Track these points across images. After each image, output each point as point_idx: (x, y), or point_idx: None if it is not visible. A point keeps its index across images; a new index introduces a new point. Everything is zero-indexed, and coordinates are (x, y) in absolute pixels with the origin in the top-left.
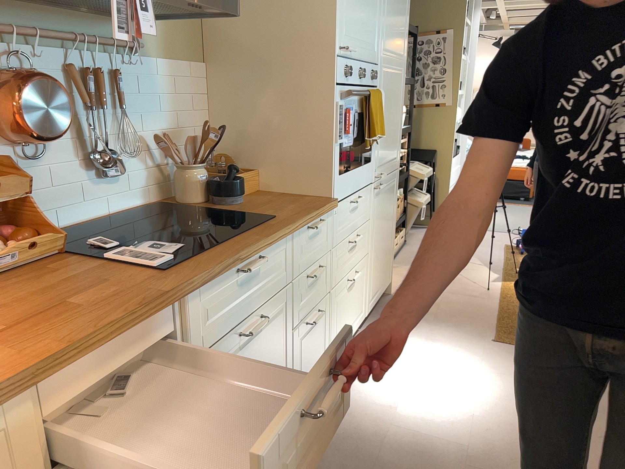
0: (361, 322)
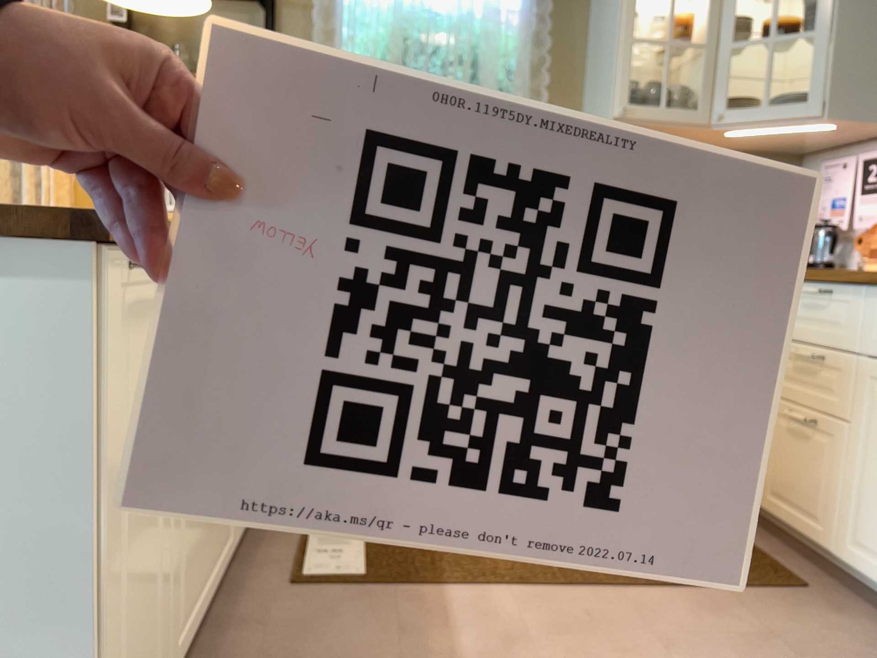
0: None
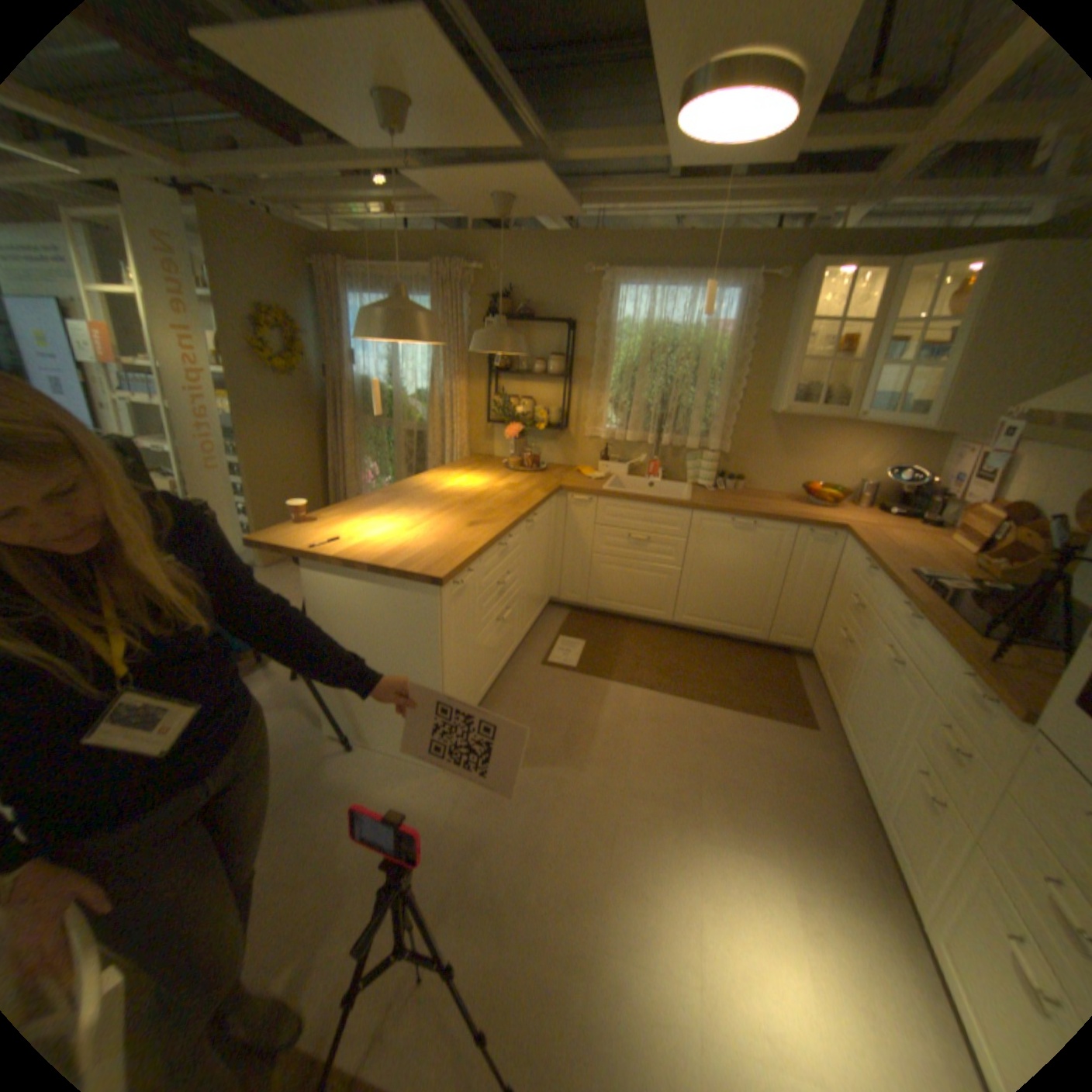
0: None
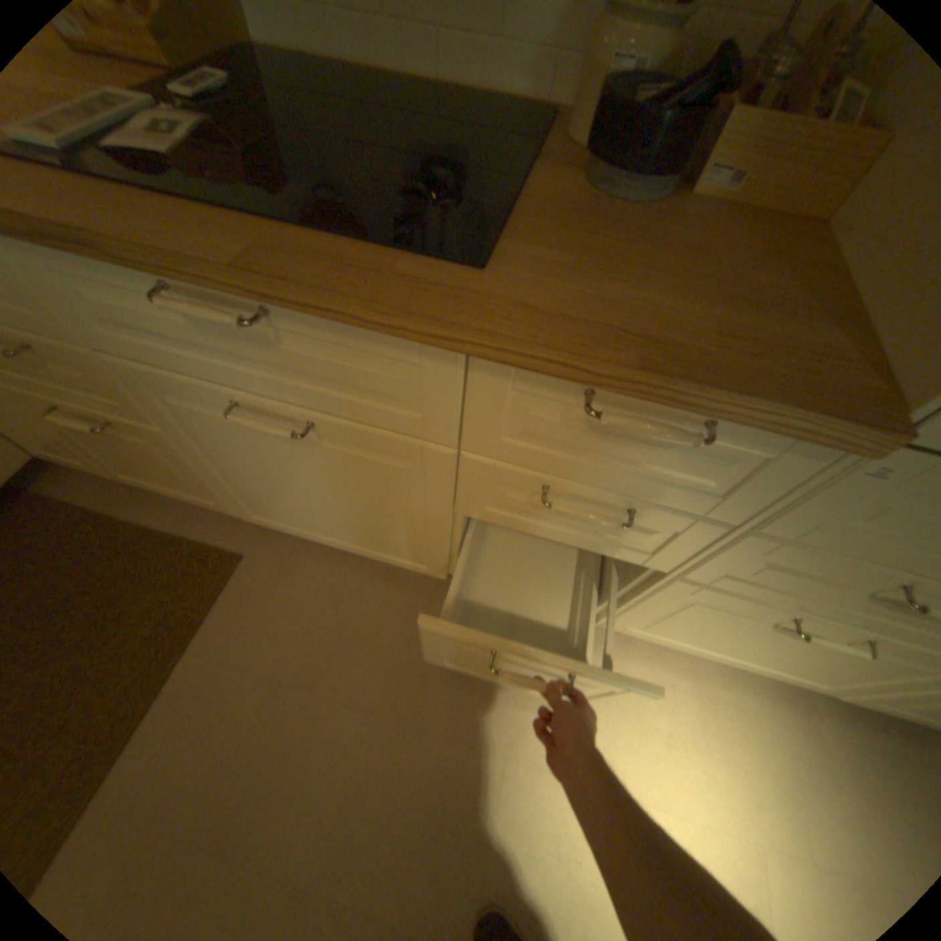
0: (803, 687)
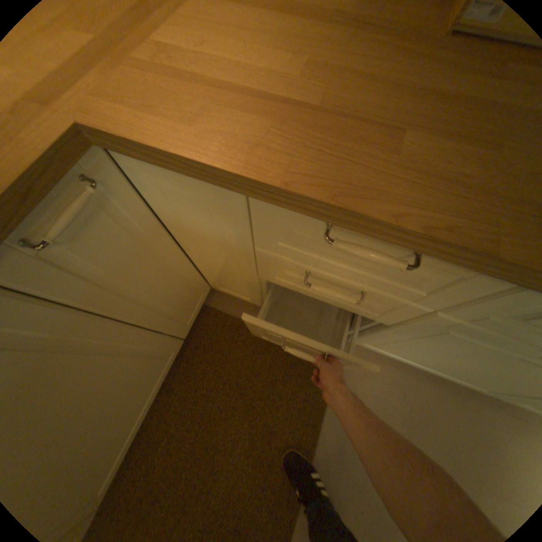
0: None
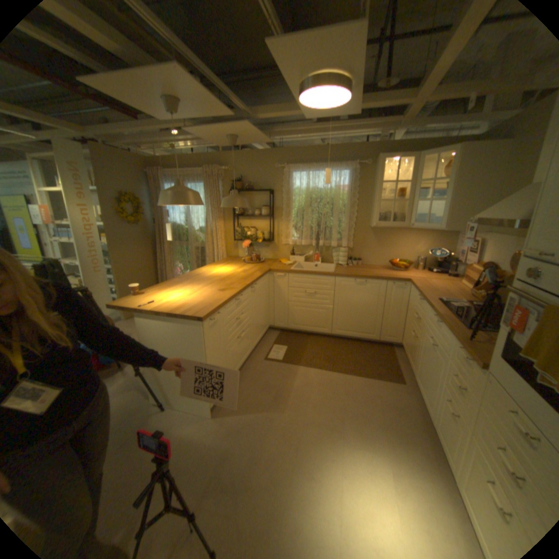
0: None
